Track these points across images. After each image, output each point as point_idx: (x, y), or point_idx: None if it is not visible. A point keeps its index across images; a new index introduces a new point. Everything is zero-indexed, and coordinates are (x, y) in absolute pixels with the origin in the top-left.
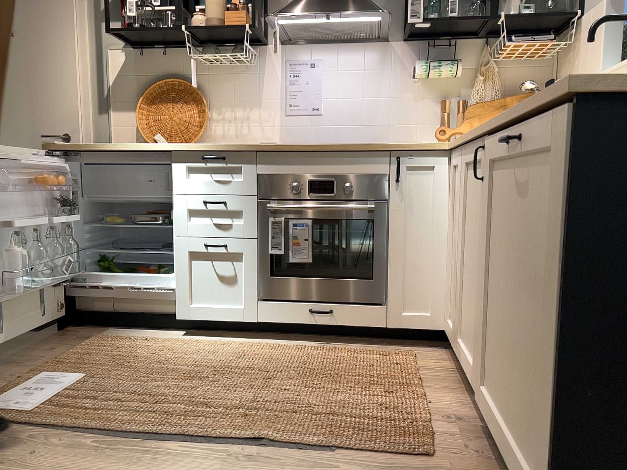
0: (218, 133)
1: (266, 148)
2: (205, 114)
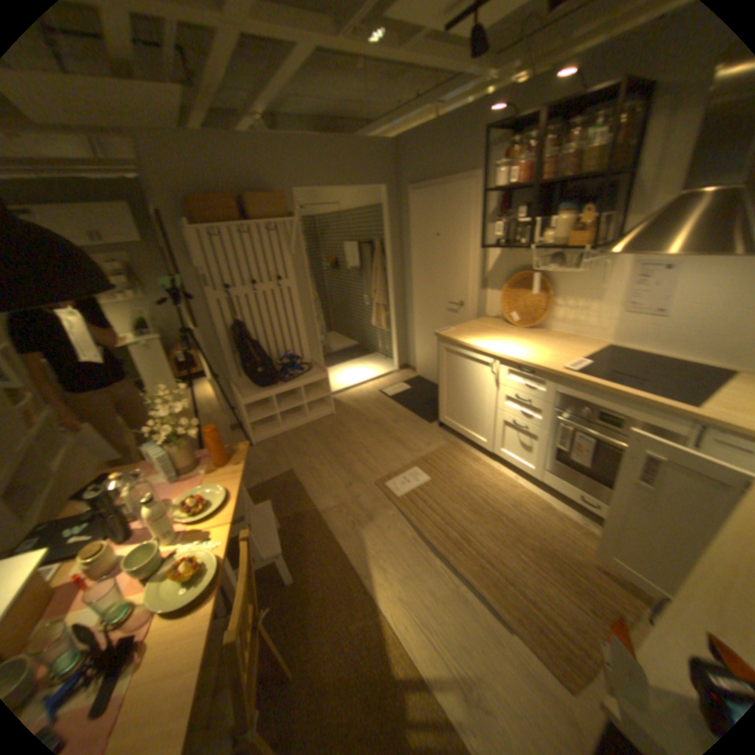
0: (561, 316)
1: (567, 376)
2: (550, 303)
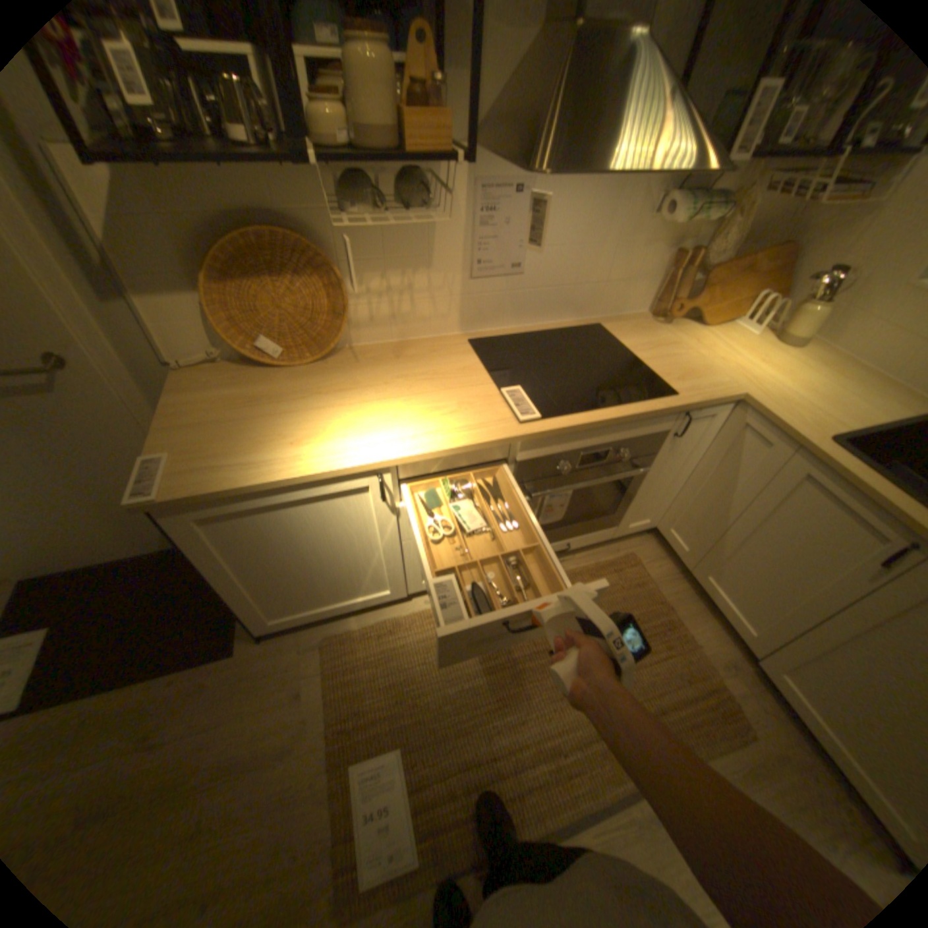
0: (363, 313)
1: (538, 435)
2: (345, 294)
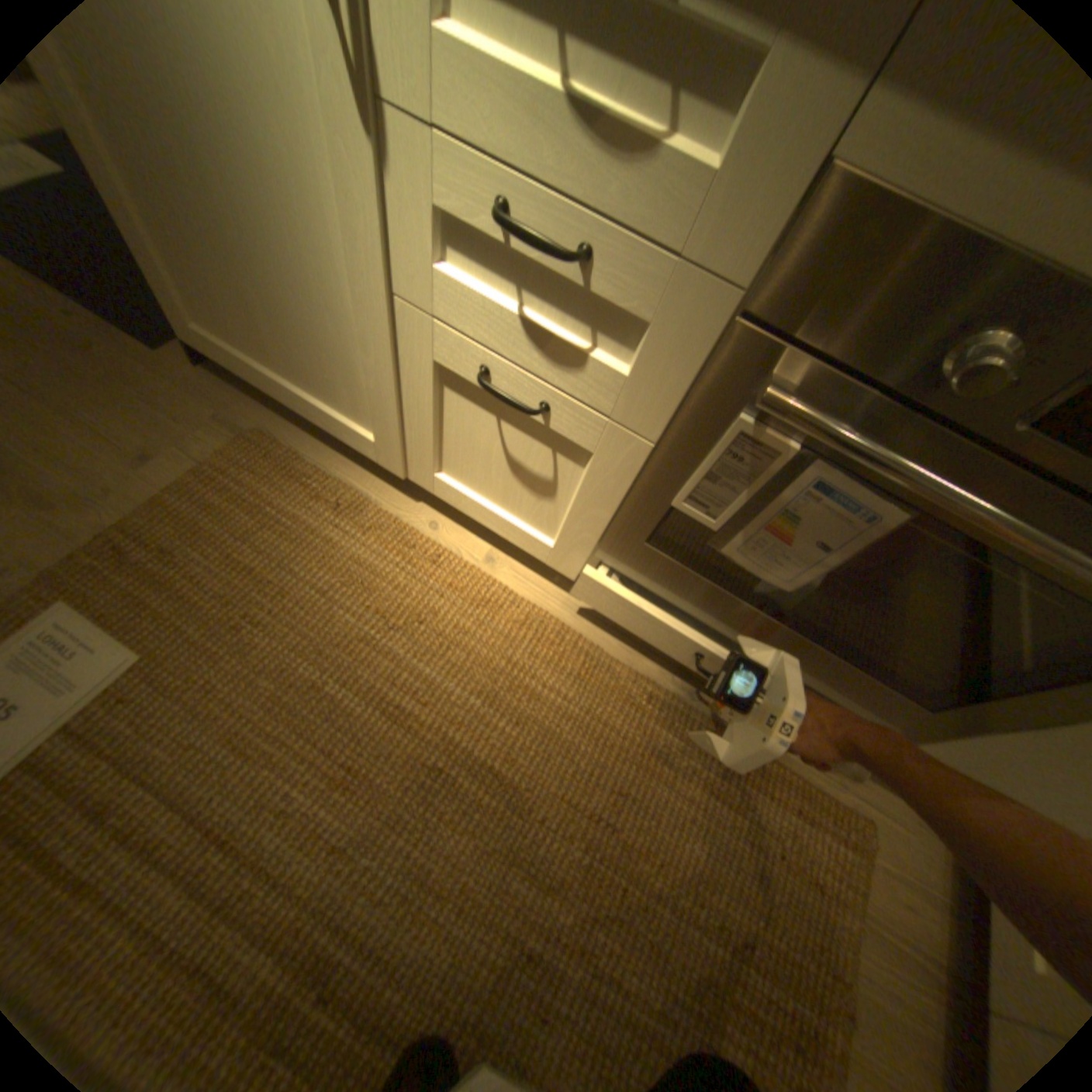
0: None
1: None
2: None
